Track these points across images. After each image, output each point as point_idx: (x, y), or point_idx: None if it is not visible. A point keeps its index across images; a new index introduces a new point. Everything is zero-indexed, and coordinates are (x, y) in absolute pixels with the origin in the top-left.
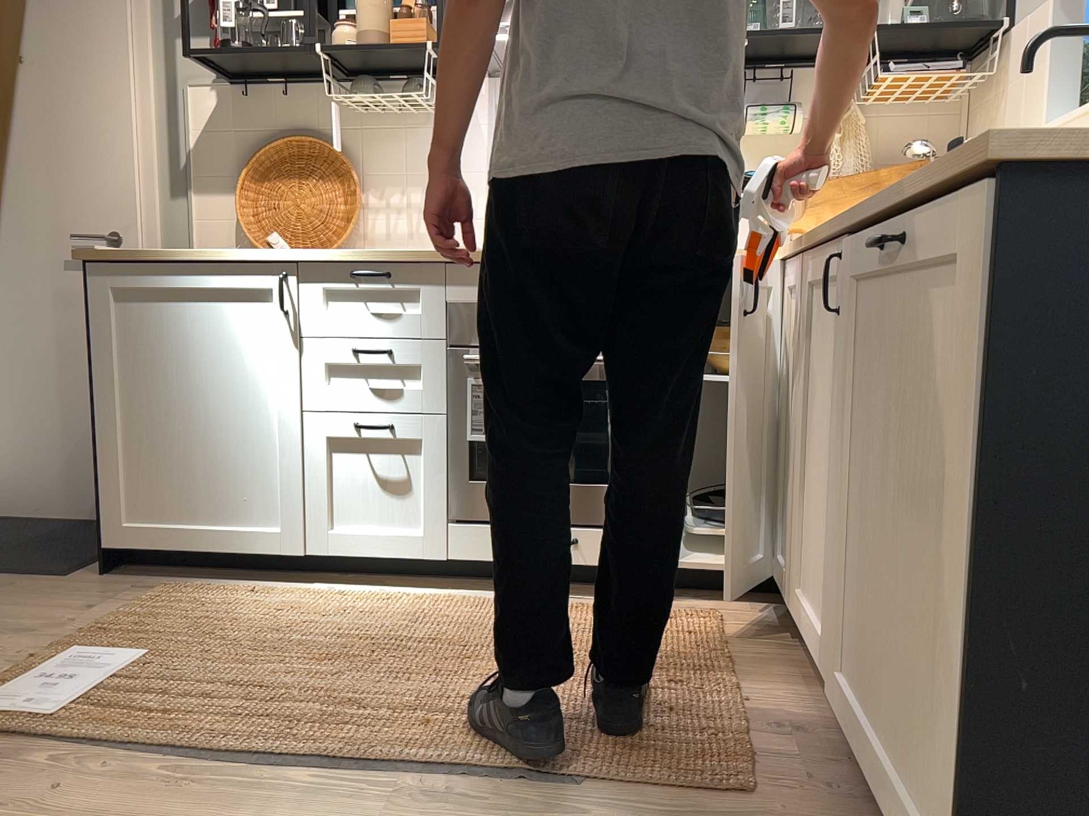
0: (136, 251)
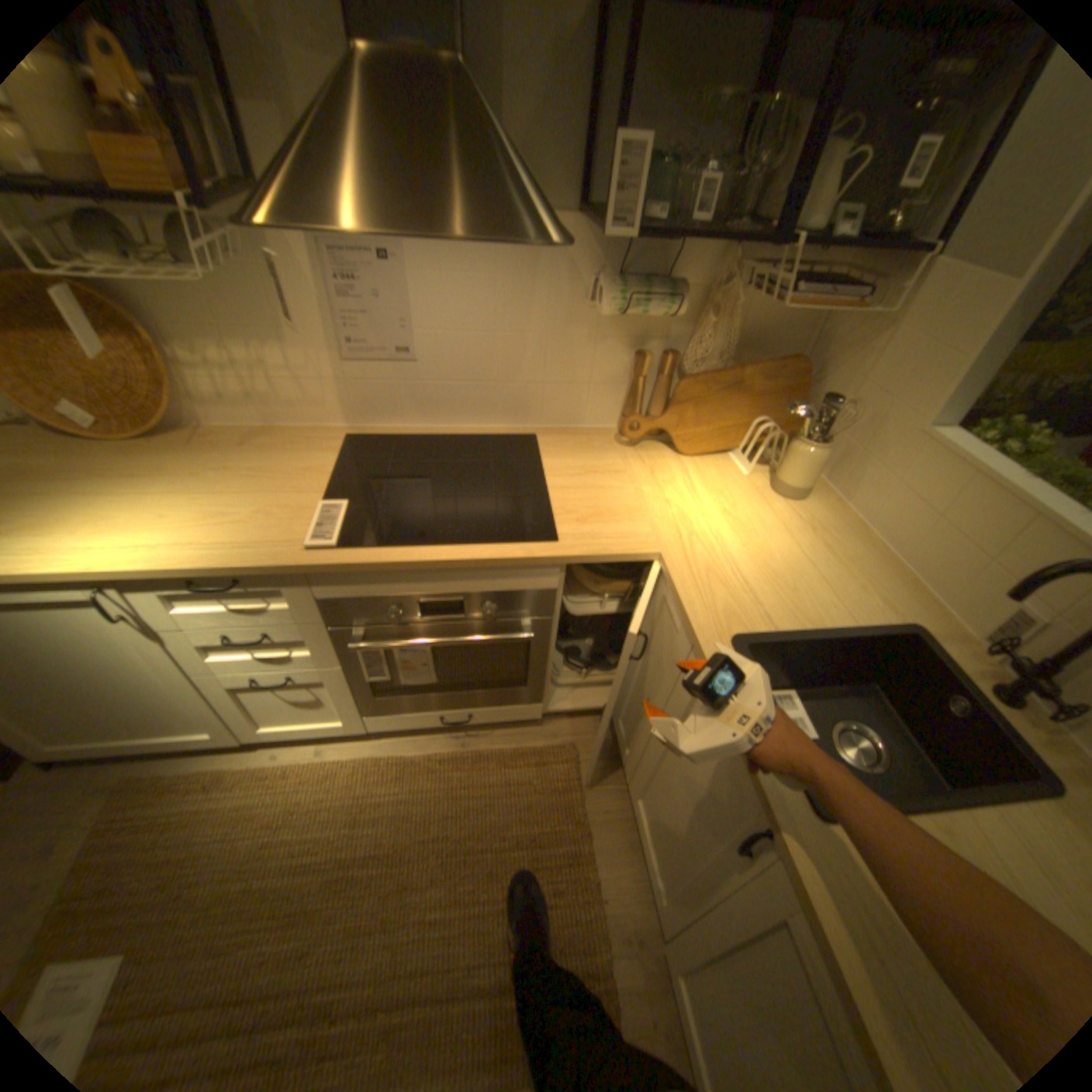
0: None
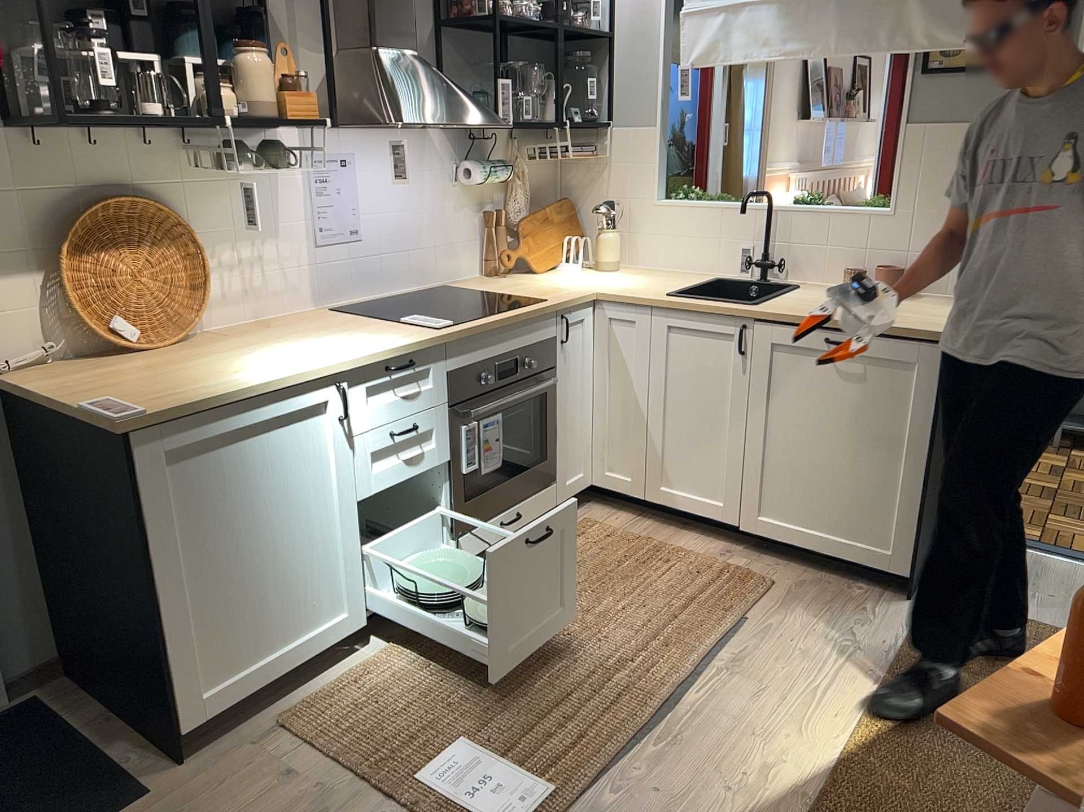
0: (194, 401)
